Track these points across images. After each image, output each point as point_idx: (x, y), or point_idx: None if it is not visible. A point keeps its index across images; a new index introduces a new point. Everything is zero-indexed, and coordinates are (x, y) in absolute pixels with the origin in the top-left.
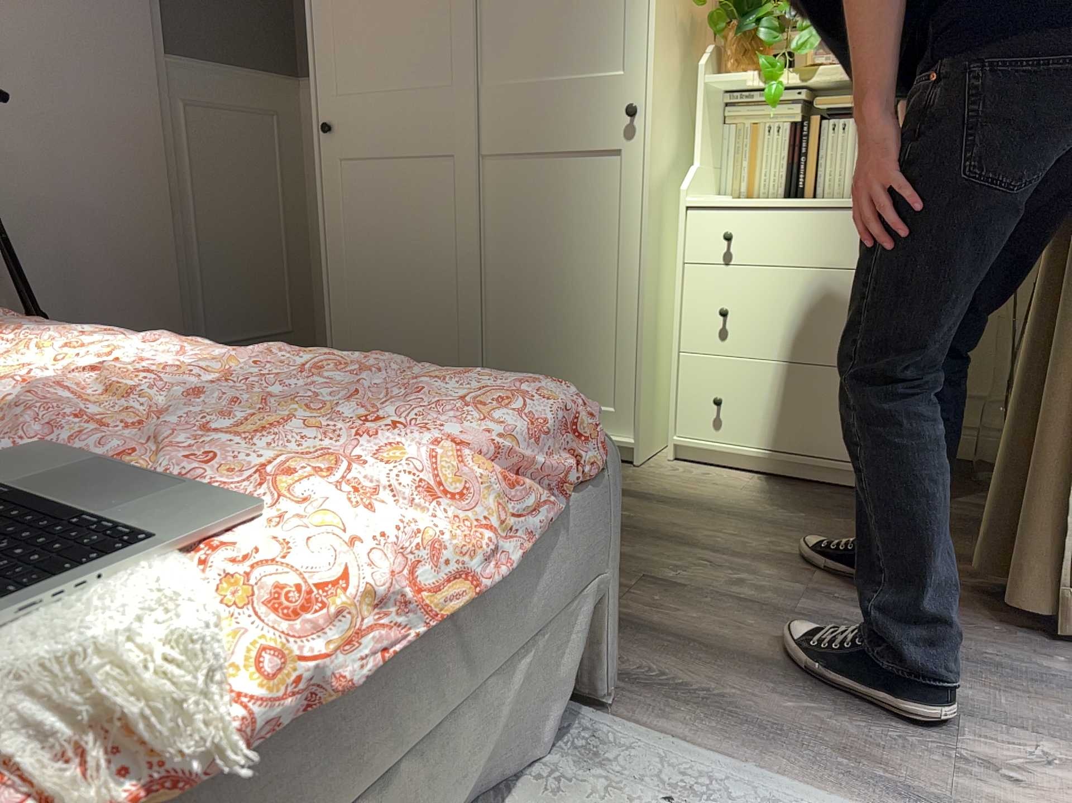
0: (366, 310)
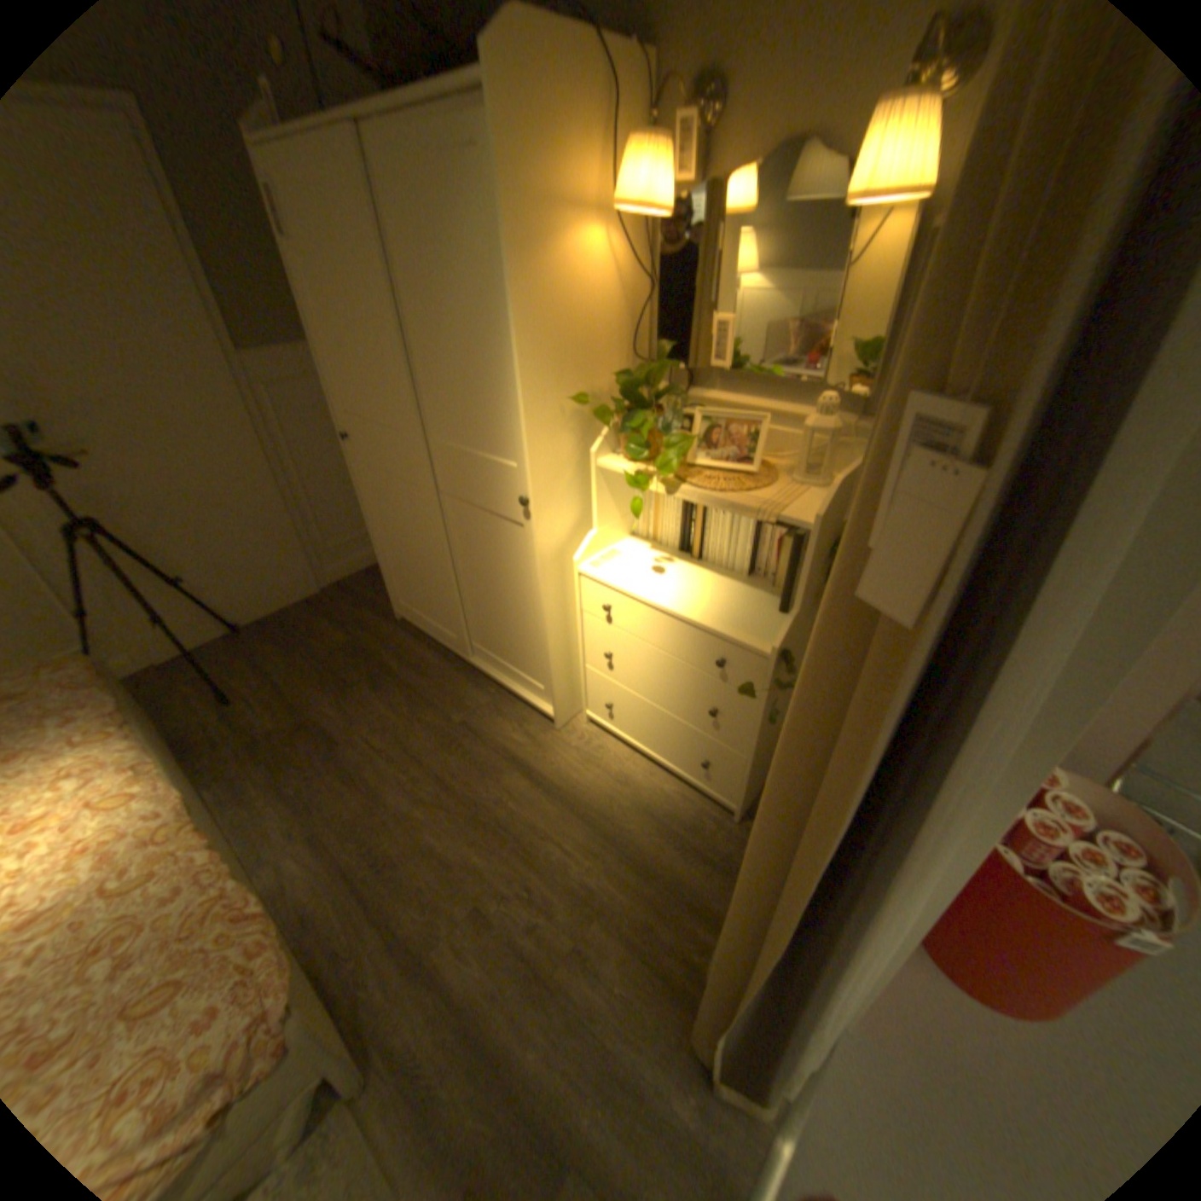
0: (399, 567)
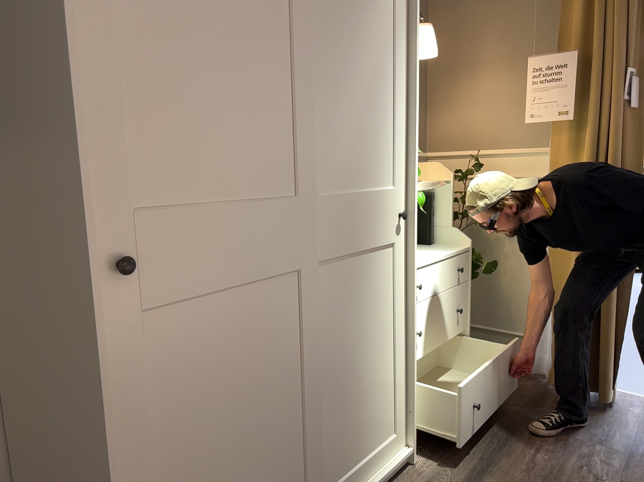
0: None
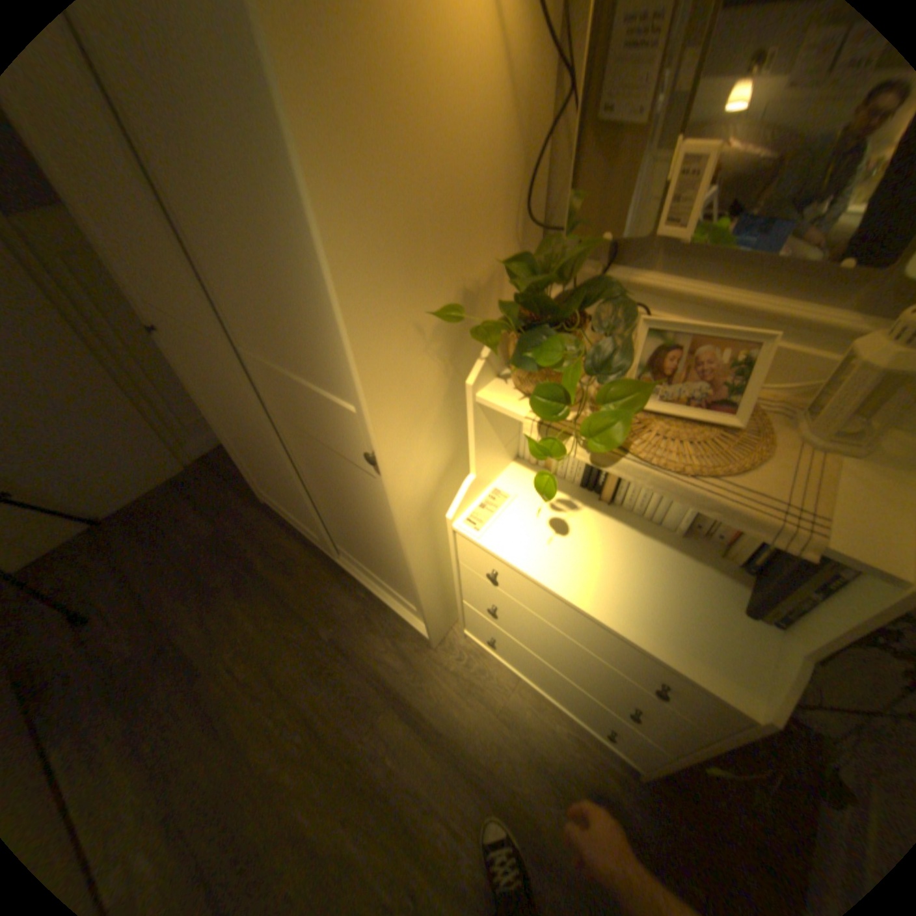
0: (248, 463)
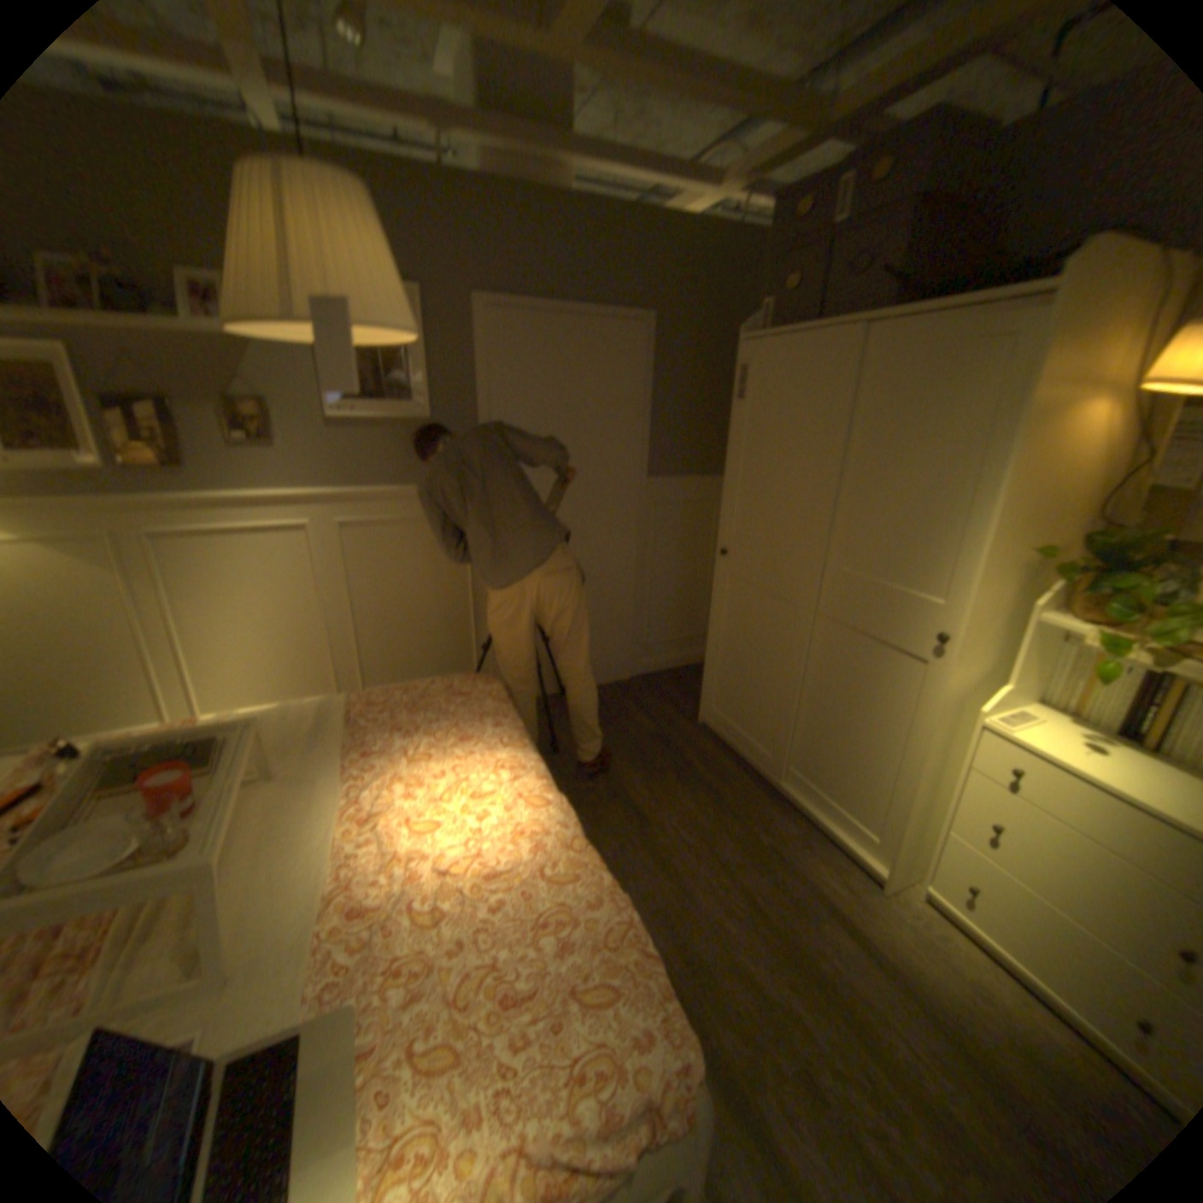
0: (727, 673)
